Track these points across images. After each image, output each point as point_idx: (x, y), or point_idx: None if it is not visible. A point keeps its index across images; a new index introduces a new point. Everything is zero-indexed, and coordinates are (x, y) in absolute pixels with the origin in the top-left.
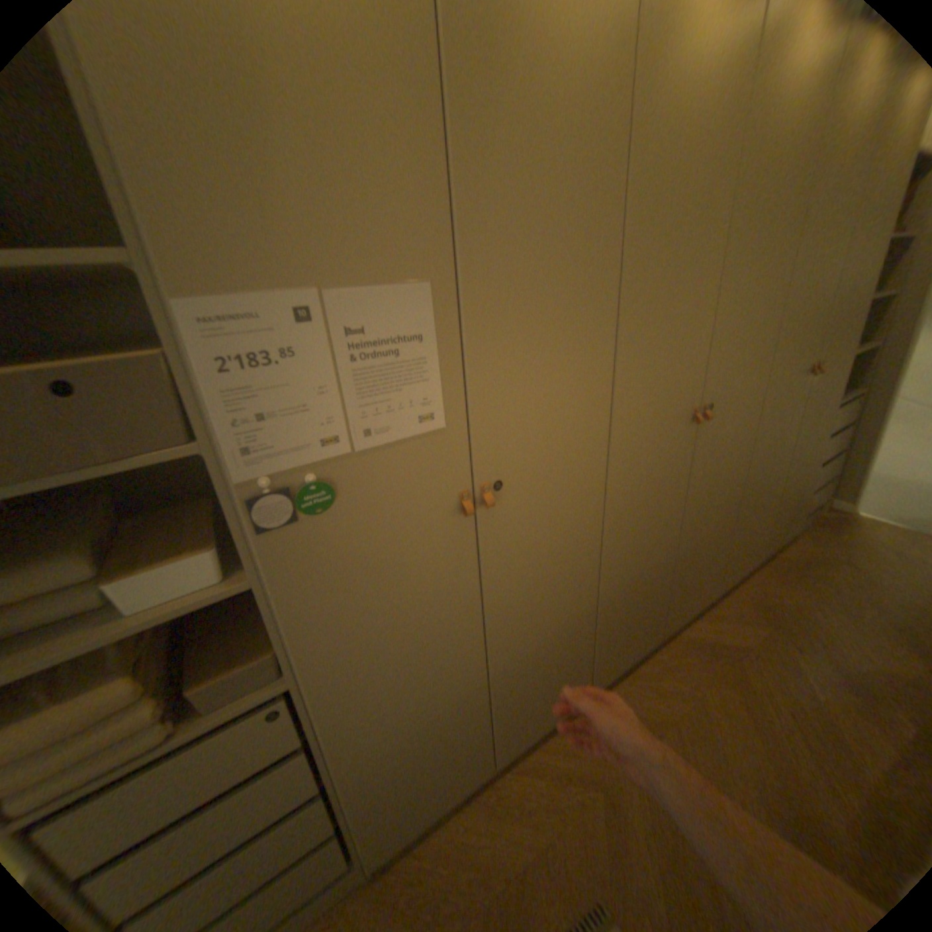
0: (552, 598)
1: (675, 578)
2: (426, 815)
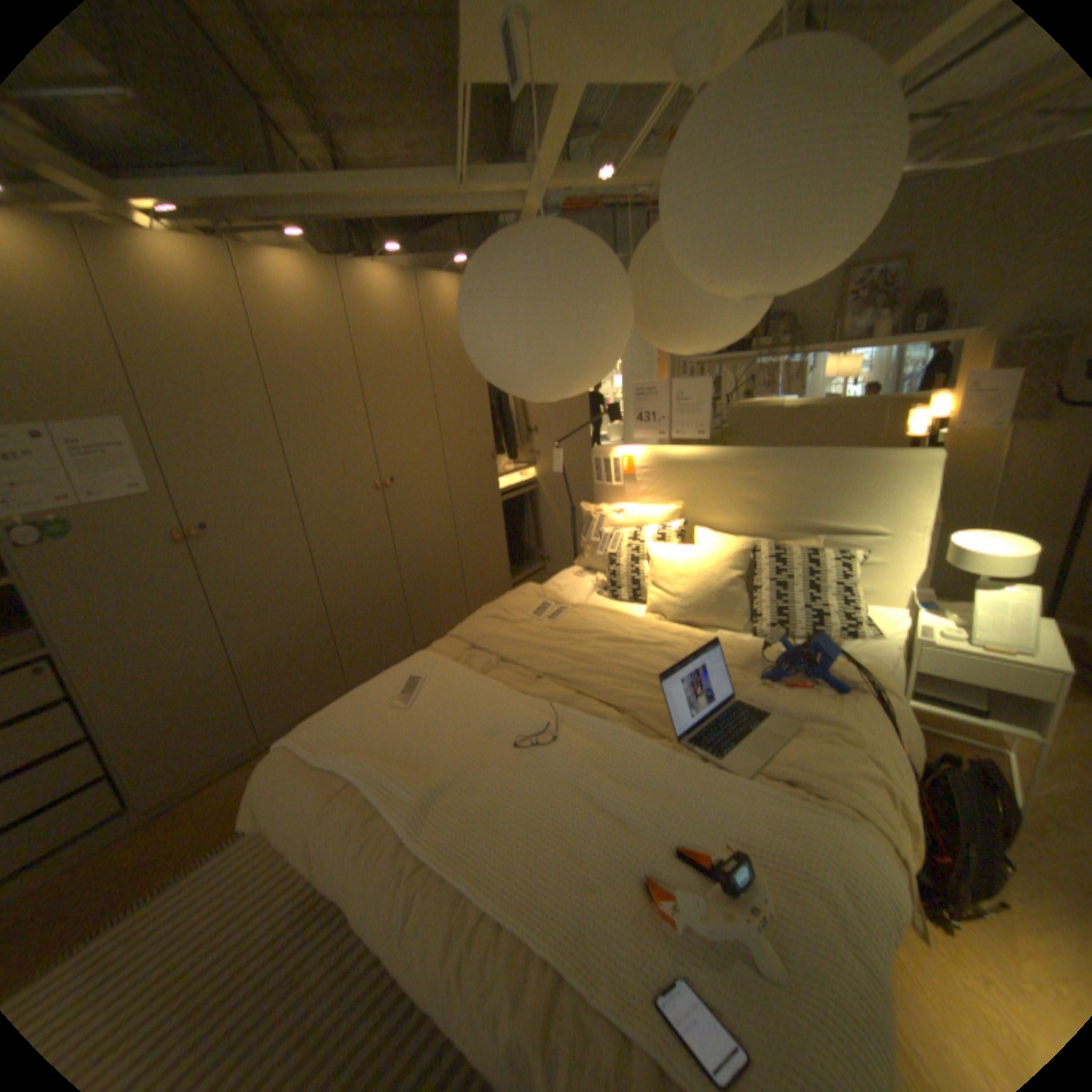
0: (277, 607)
1: (408, 600)
2: (192, 771)
